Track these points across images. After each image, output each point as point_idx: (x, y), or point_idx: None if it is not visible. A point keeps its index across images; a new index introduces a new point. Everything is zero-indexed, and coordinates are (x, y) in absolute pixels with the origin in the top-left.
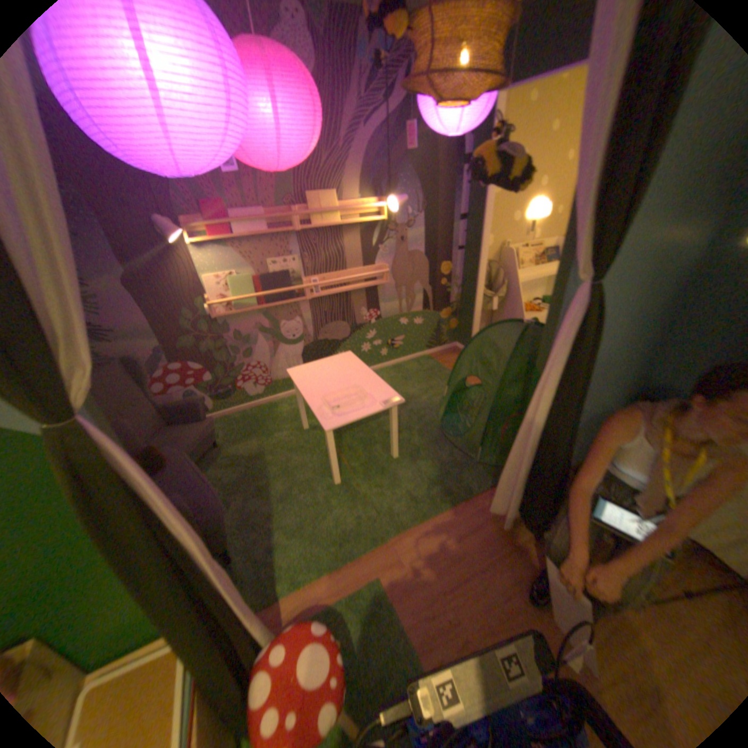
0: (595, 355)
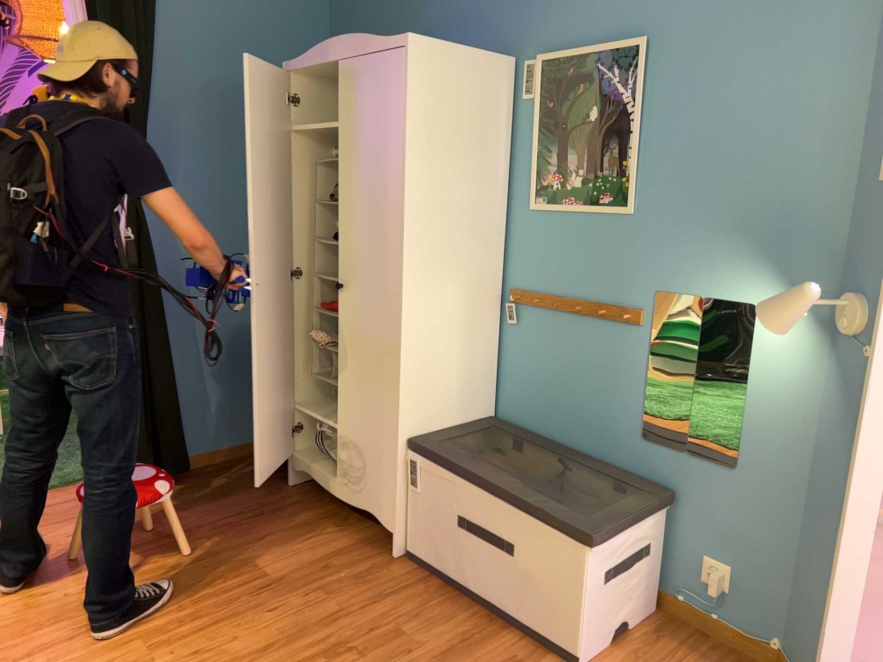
0: (152, 262)
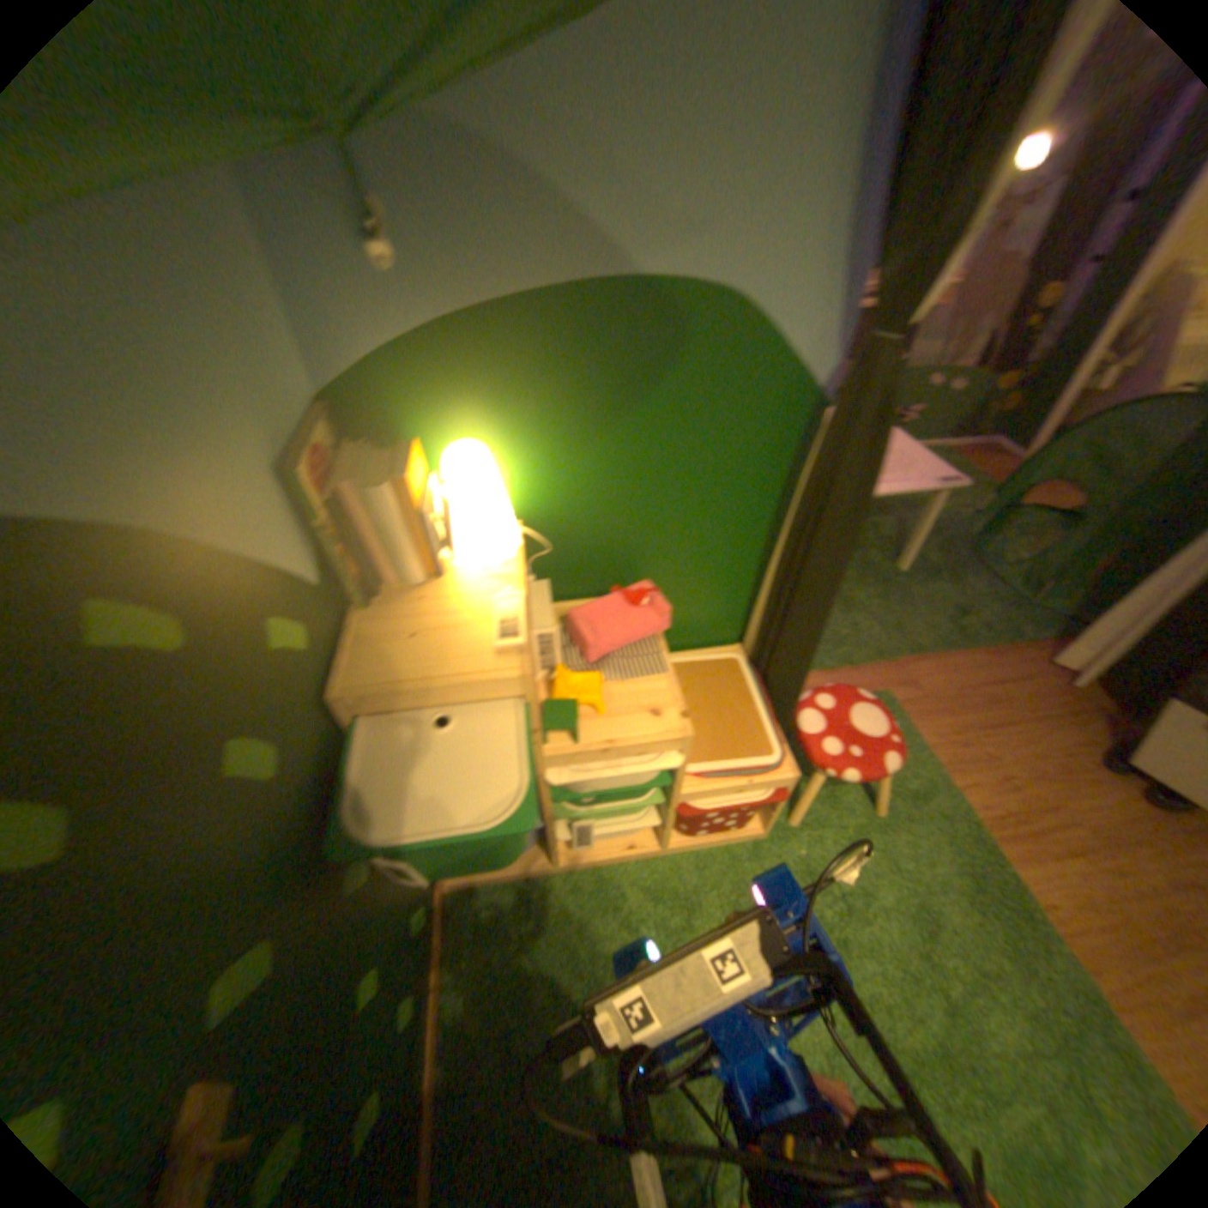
0: None
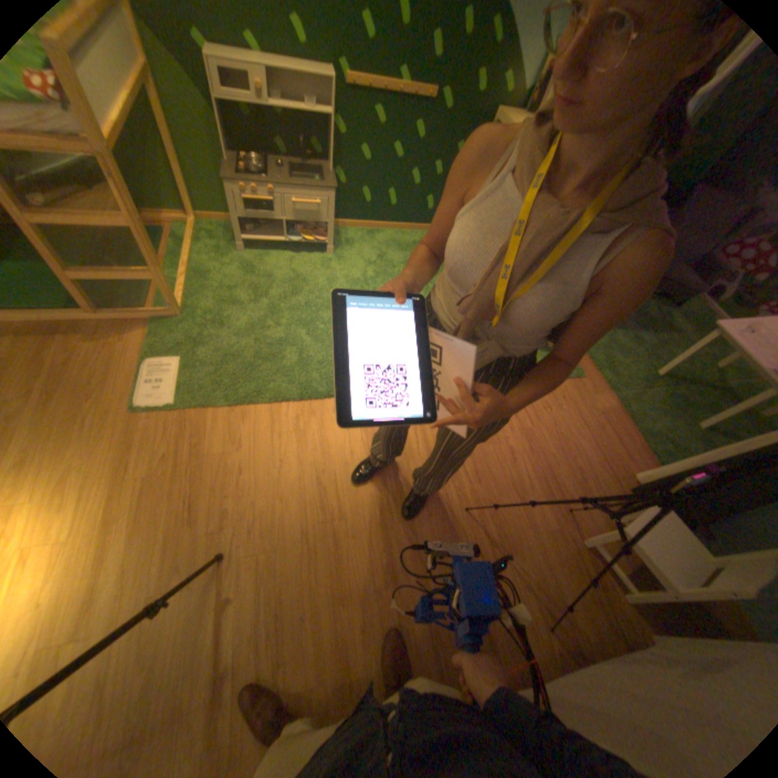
0: None
